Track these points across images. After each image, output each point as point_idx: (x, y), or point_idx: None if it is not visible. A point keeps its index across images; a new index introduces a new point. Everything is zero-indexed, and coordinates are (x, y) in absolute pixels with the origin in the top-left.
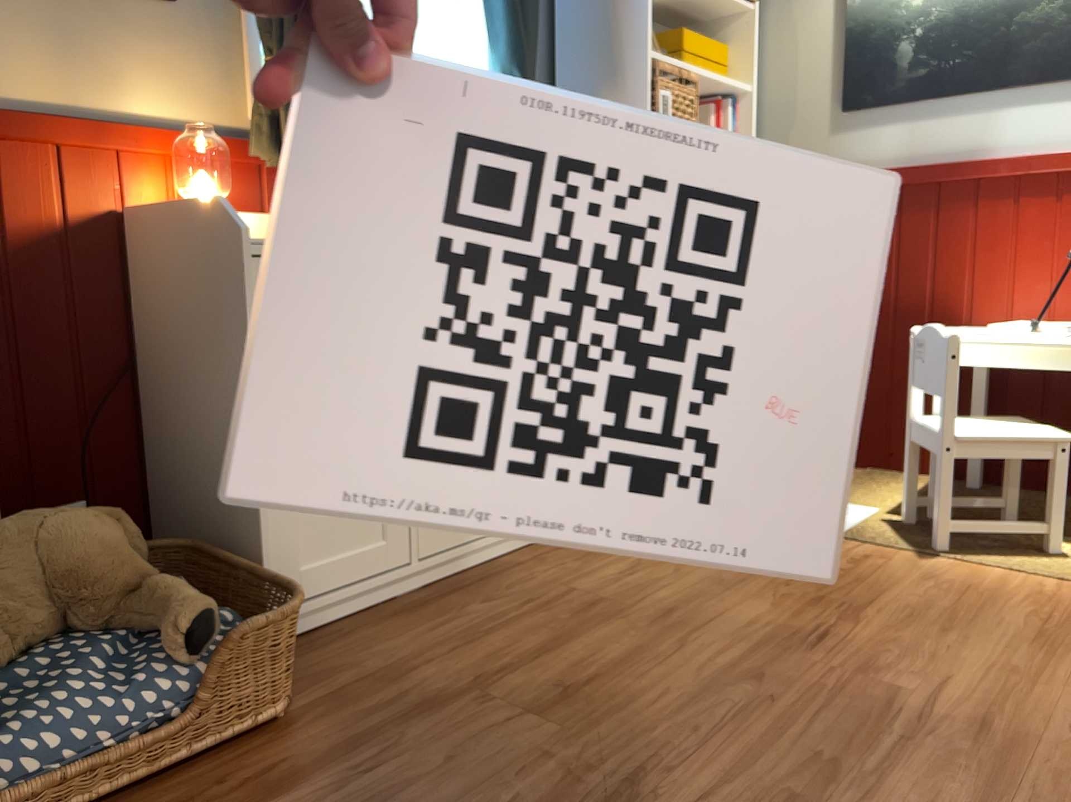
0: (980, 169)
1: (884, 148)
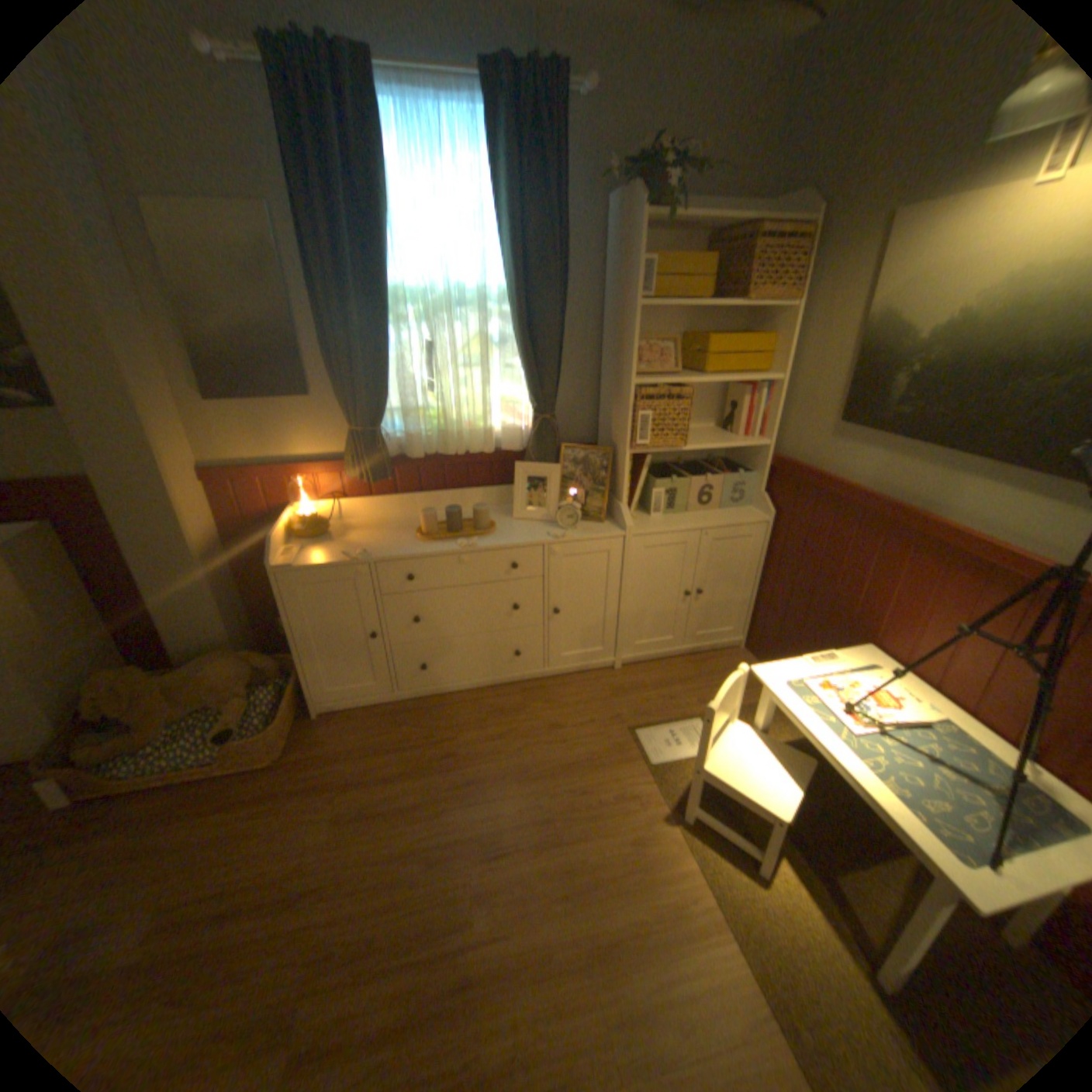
0: (926, 524)
1: (865, 465)
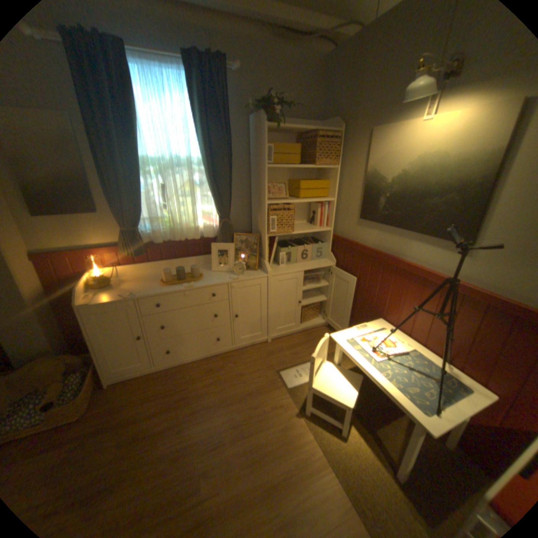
0: (397, 263)
1: (371, 238)
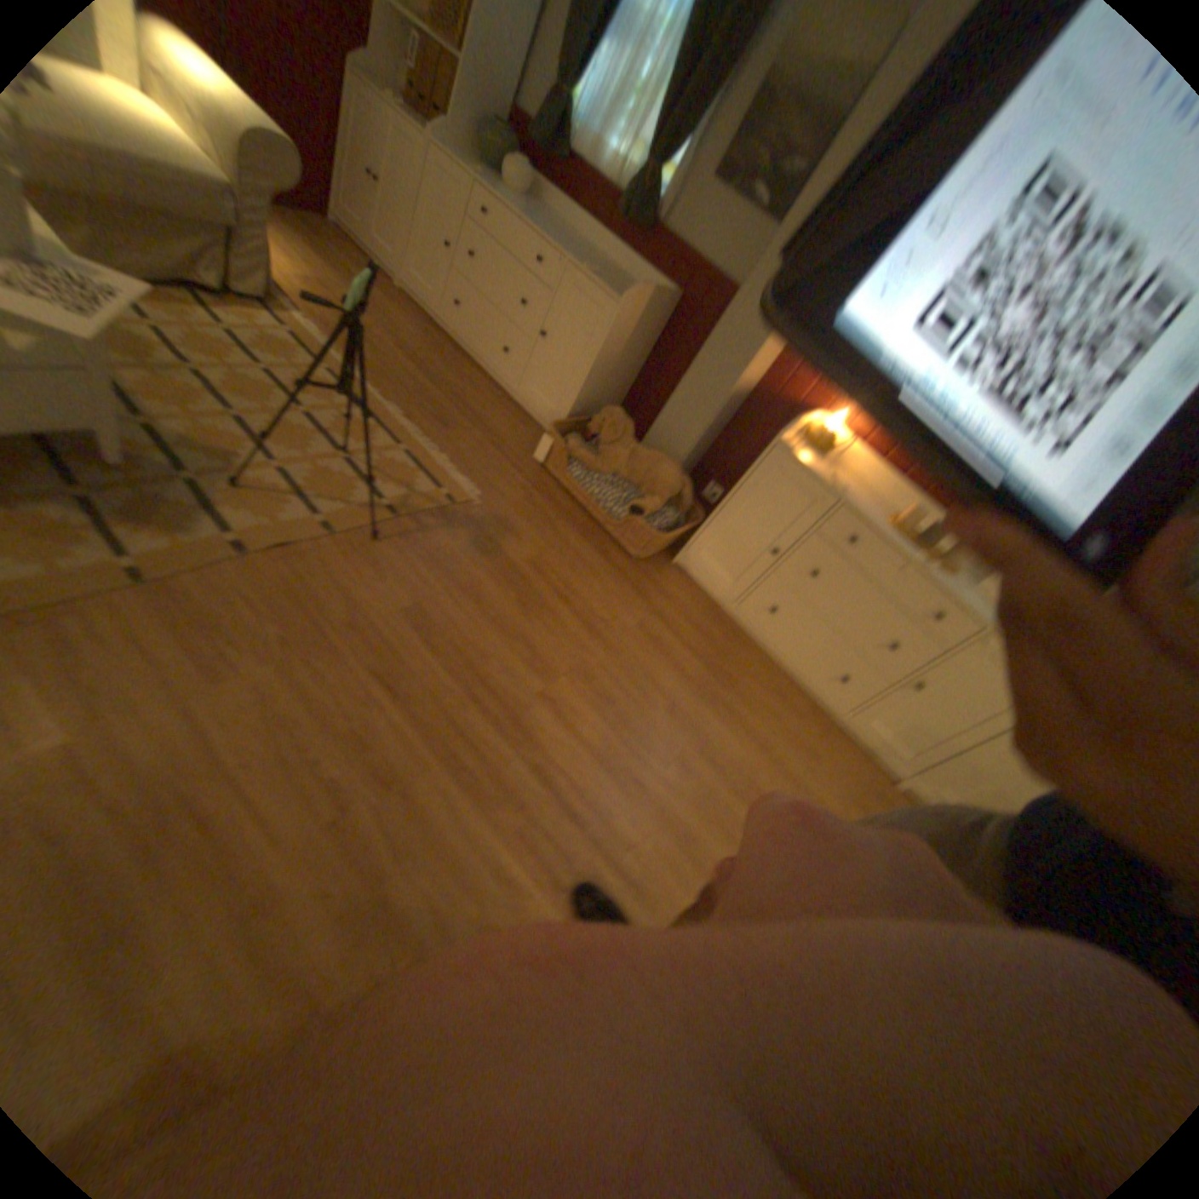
0: None
1: None
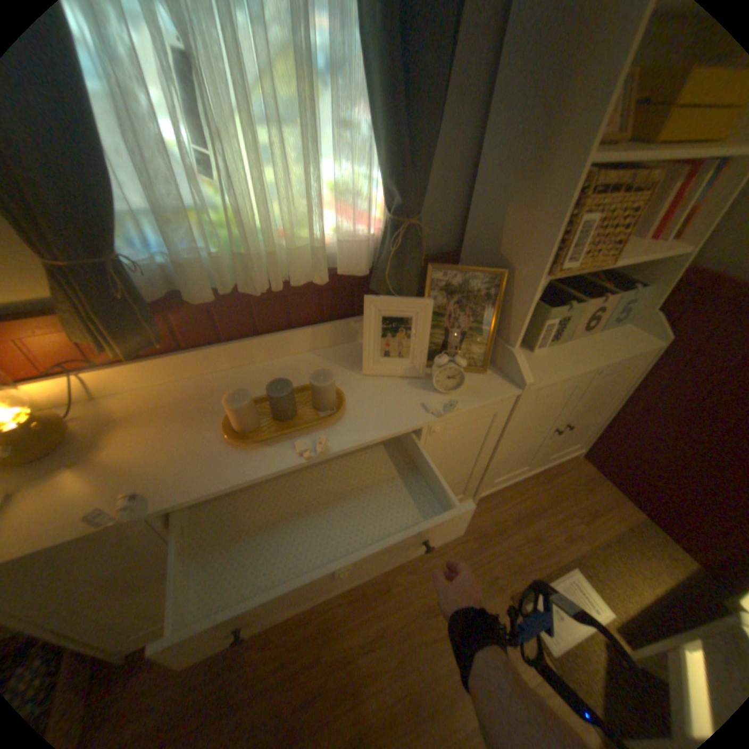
0: None
1: None
